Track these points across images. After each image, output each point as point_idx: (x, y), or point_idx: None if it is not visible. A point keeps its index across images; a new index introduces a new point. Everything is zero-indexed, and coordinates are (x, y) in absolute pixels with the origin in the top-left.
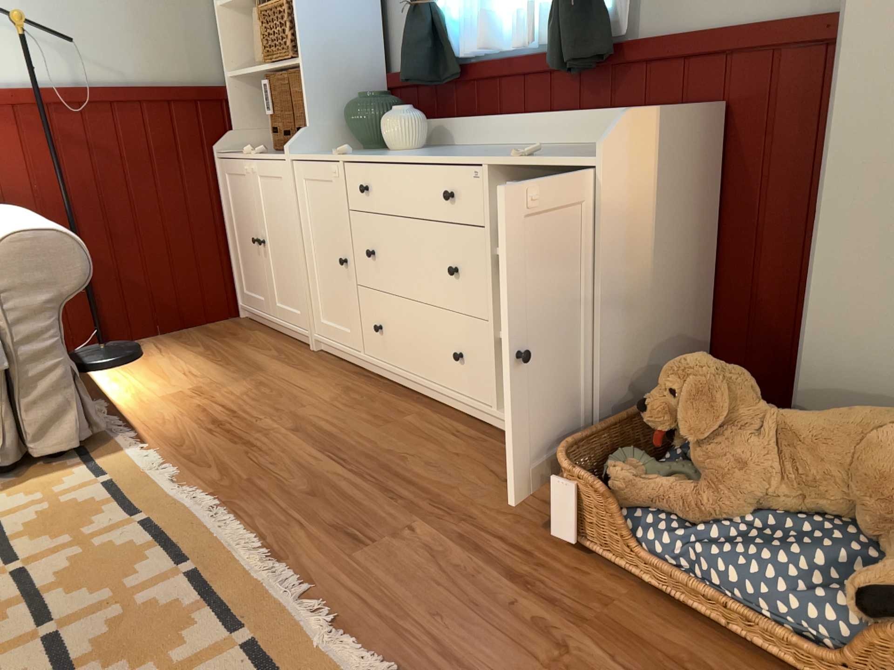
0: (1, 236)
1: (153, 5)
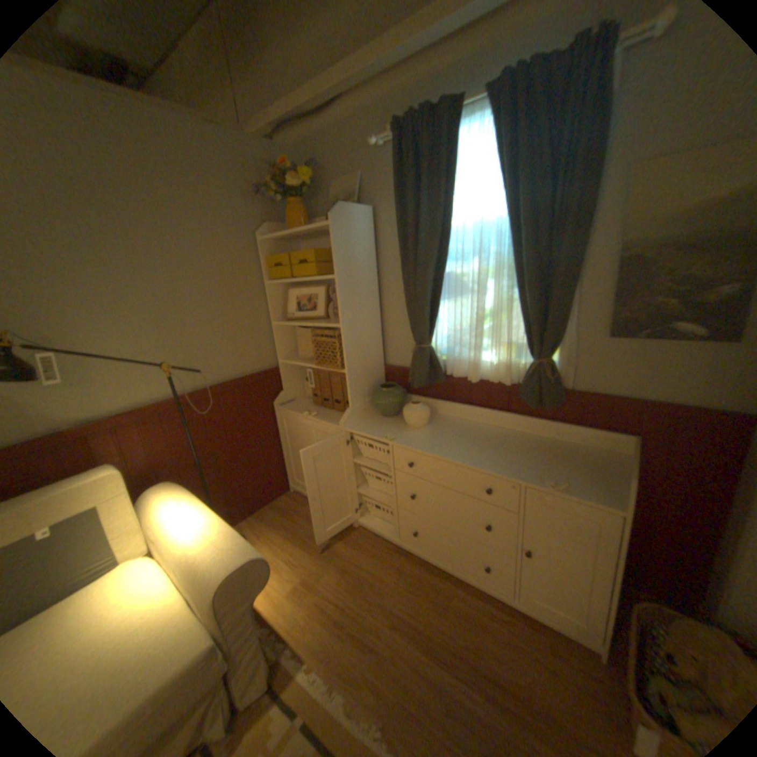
0: (212, 575)
1: (237, 328)
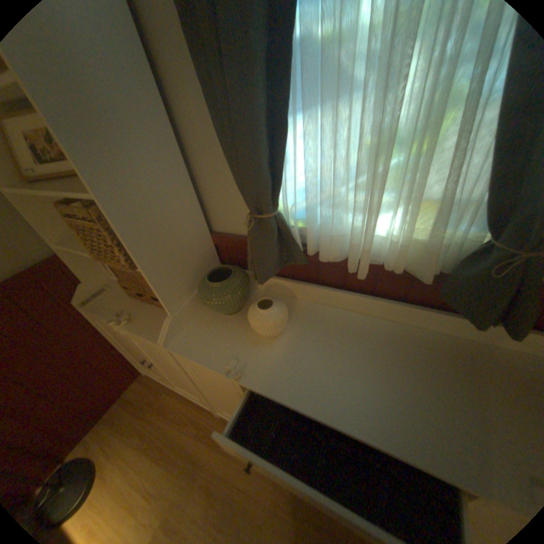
0: None
1: None
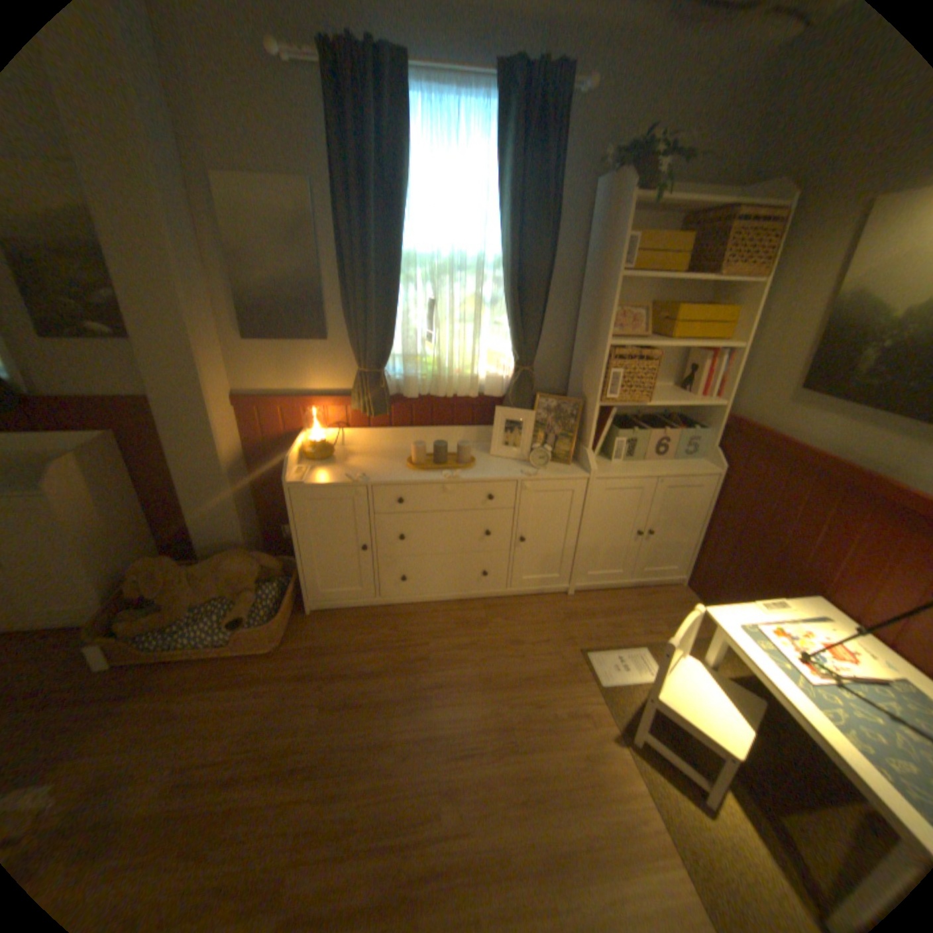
0: None
1: None
